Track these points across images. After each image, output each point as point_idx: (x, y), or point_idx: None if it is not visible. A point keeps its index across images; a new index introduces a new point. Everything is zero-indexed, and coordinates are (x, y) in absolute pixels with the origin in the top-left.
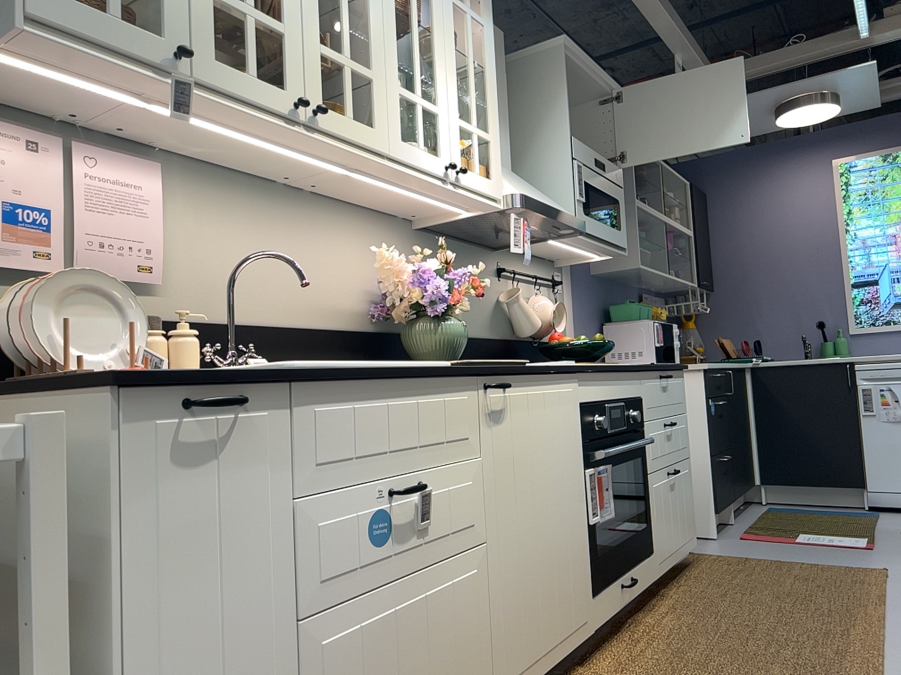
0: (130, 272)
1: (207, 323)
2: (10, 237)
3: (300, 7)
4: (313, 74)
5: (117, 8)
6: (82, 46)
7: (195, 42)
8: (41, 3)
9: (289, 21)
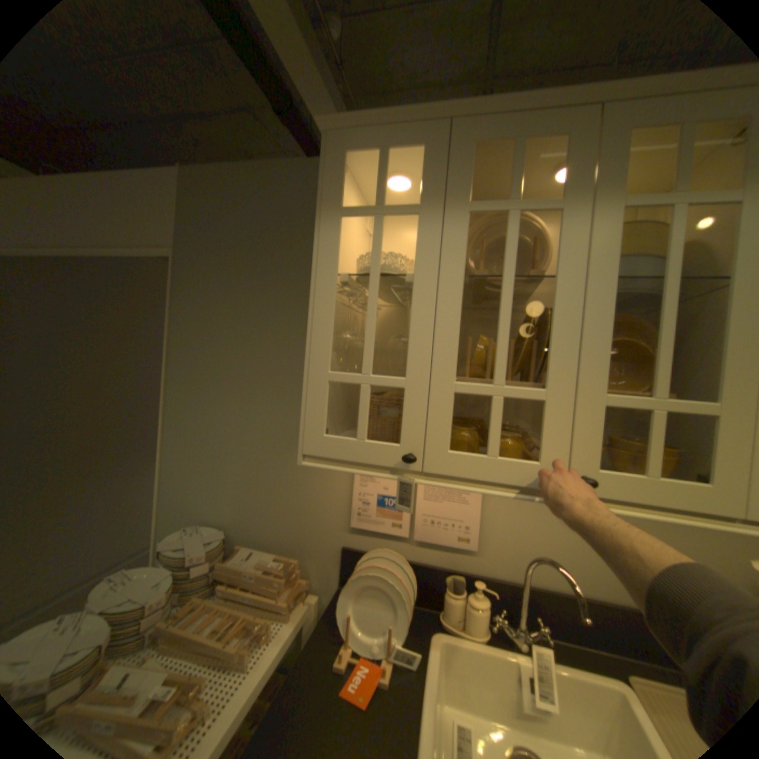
0: (452, 542)
1: (517, 585)
2: (381, 515)
3: (578, 360)
4: (591, 435)
5: (365, 432)
6: (341, 465)
7: (431, 440)
8: (314, 446)
9: (557, 383)
